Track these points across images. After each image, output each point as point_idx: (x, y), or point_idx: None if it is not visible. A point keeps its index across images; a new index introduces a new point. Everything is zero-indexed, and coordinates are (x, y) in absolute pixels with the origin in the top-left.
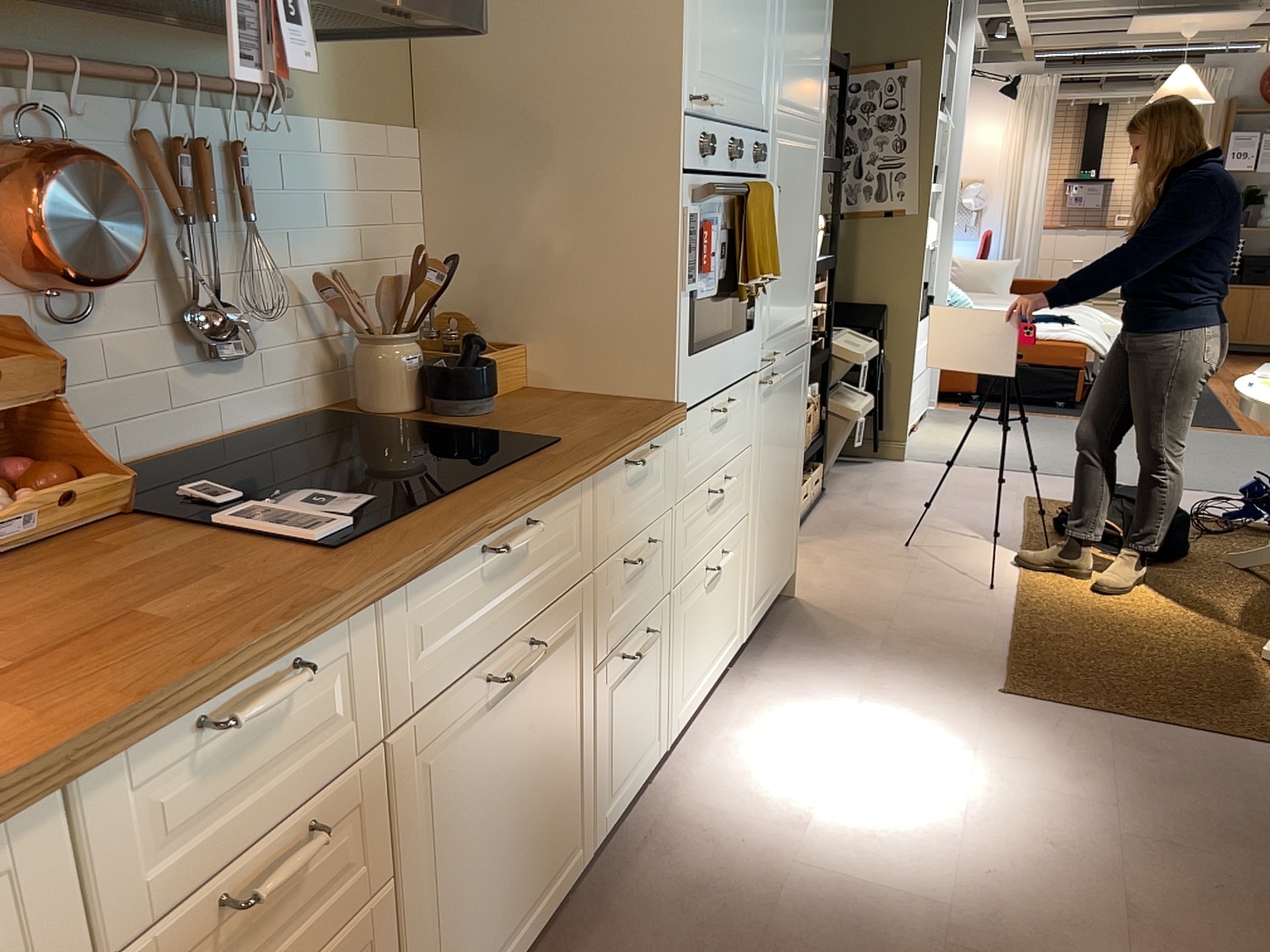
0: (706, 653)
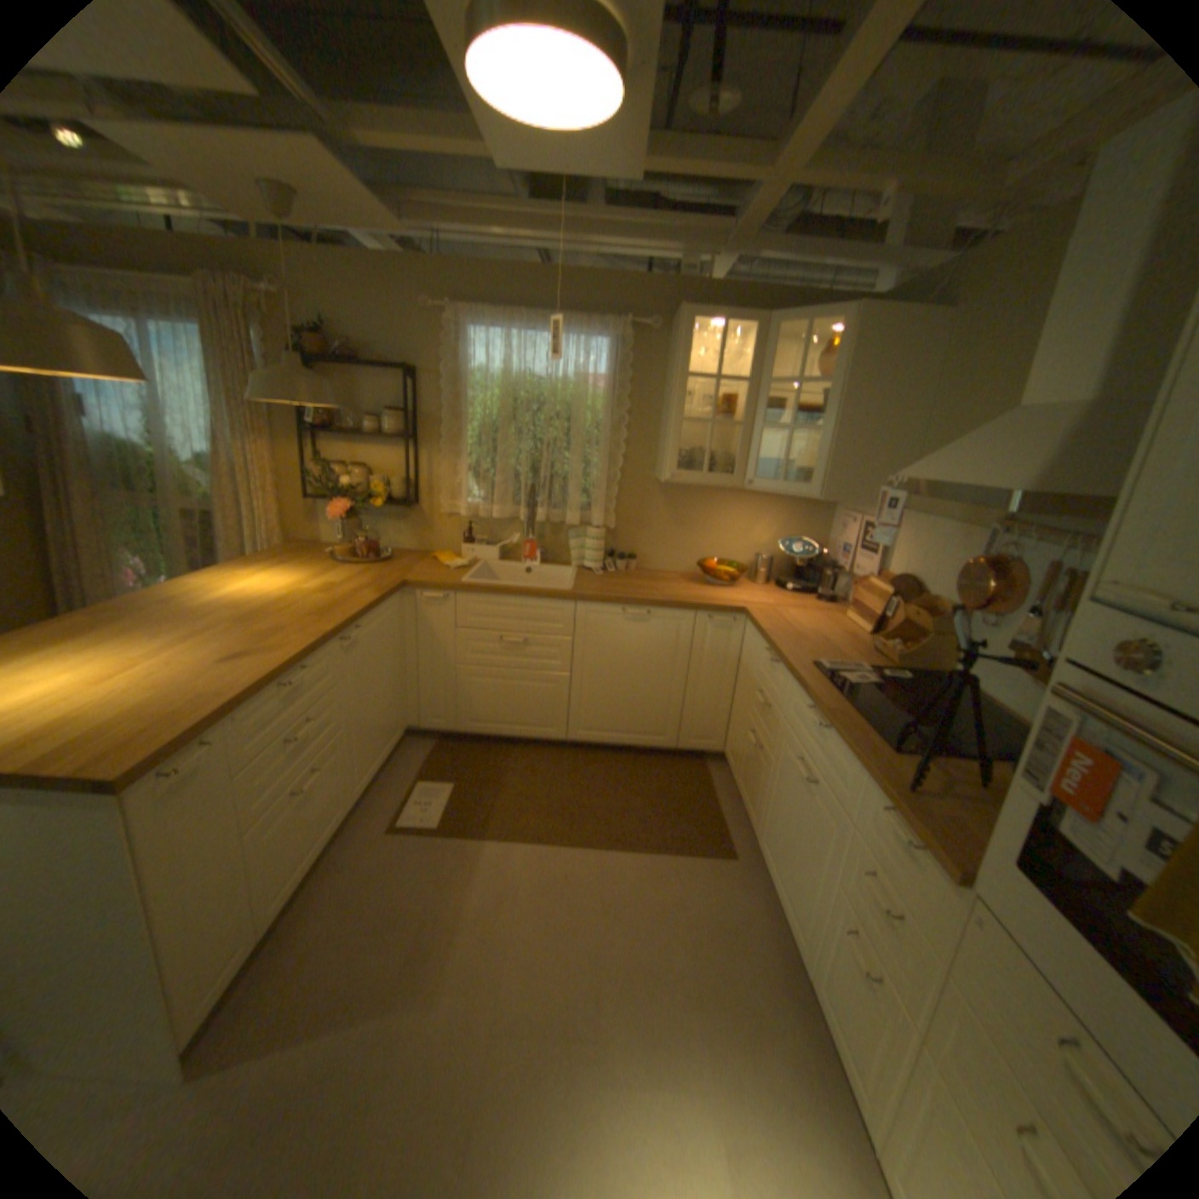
0: None
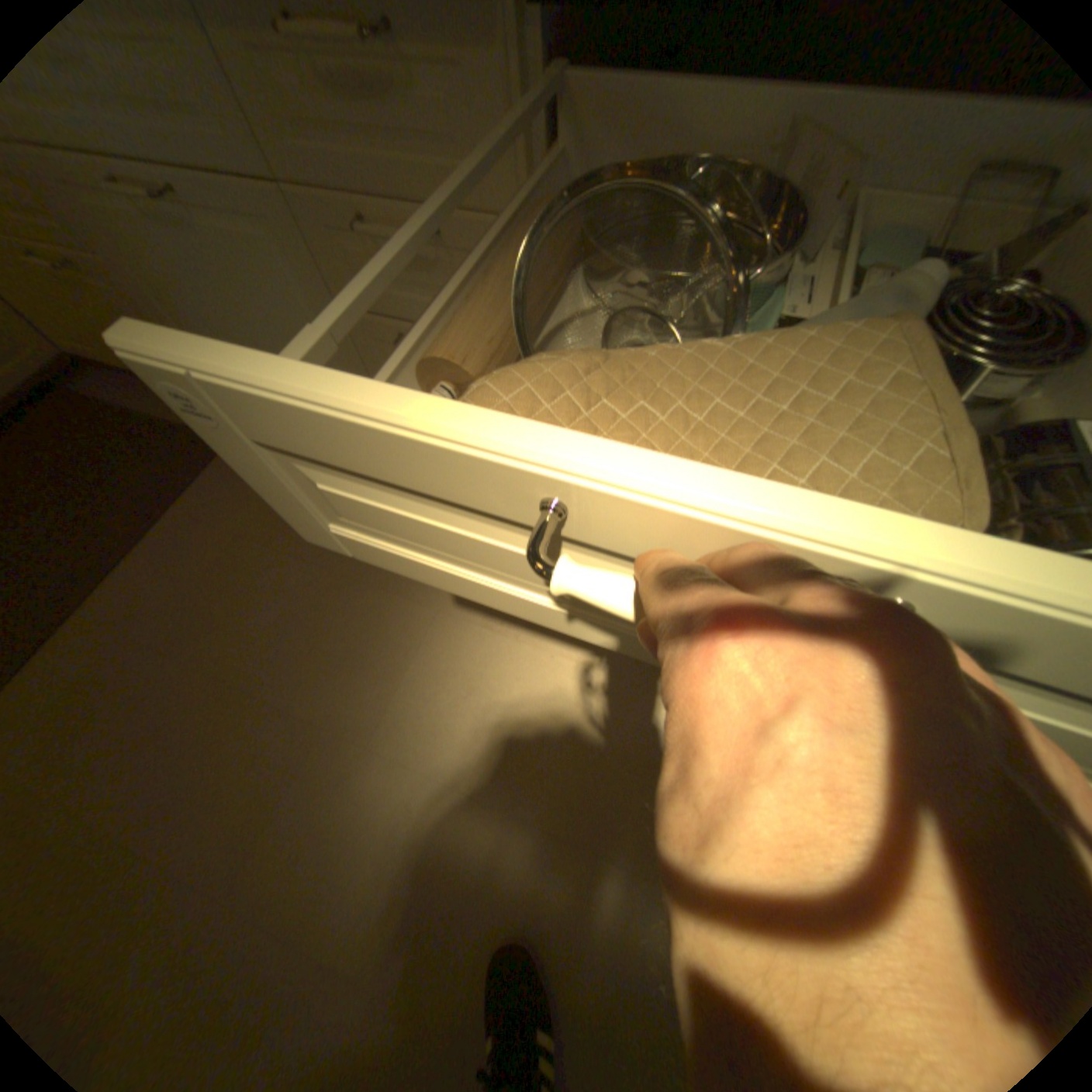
0: None
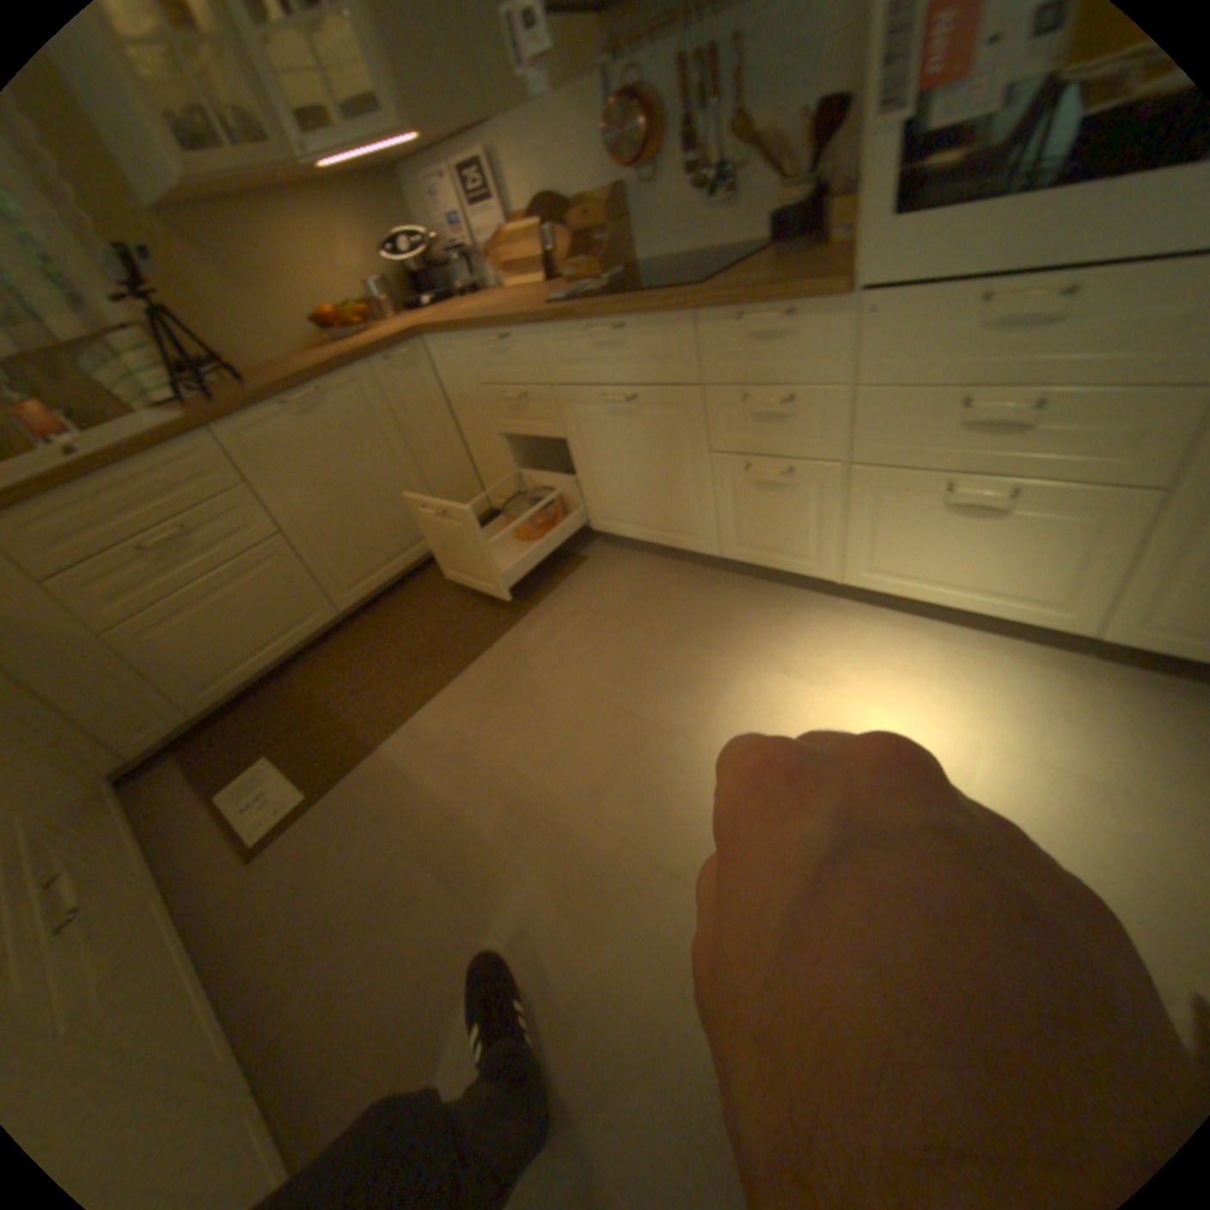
0: (944, 567)
